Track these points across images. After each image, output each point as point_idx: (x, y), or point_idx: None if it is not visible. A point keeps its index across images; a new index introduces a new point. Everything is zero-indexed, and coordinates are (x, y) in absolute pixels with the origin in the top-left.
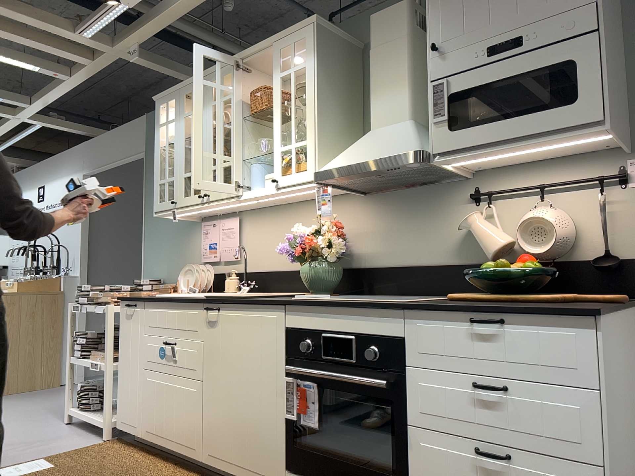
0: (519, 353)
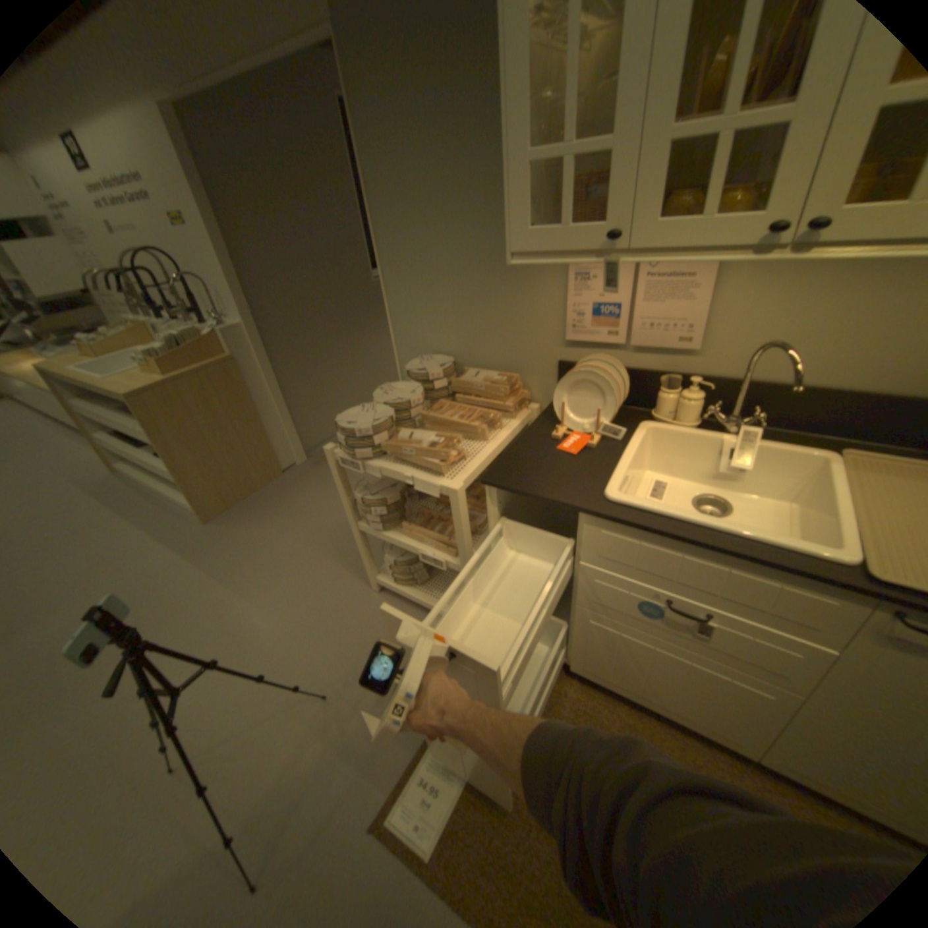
0: None
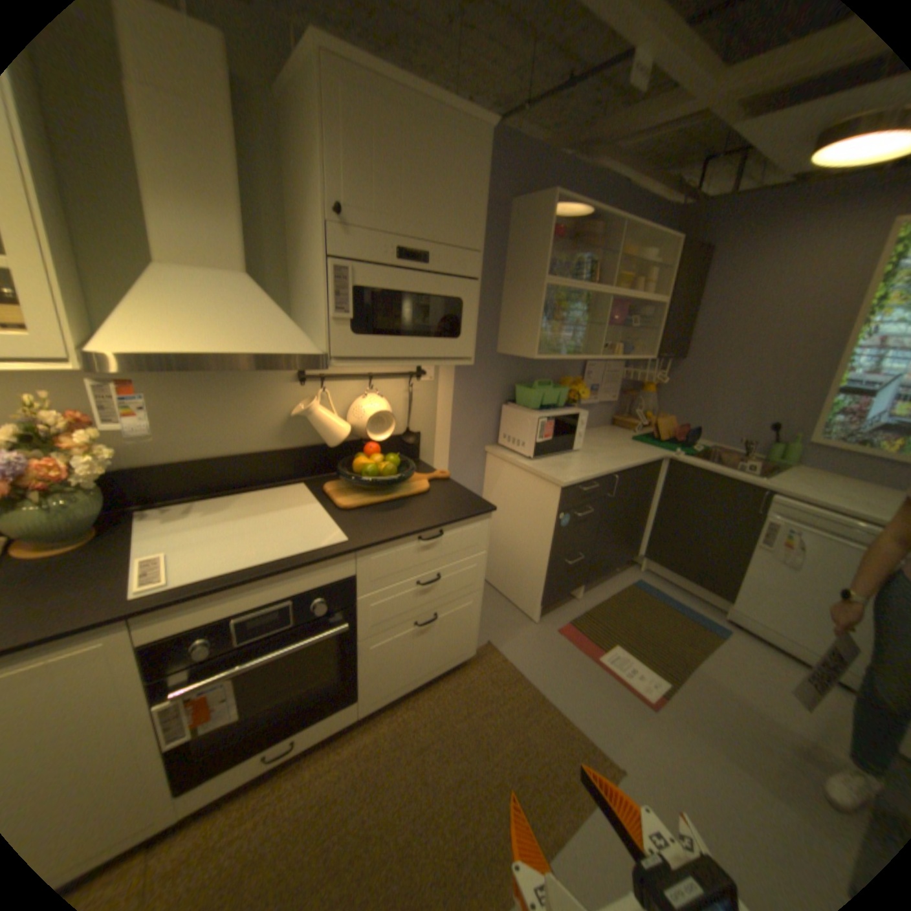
0: (448, 548)
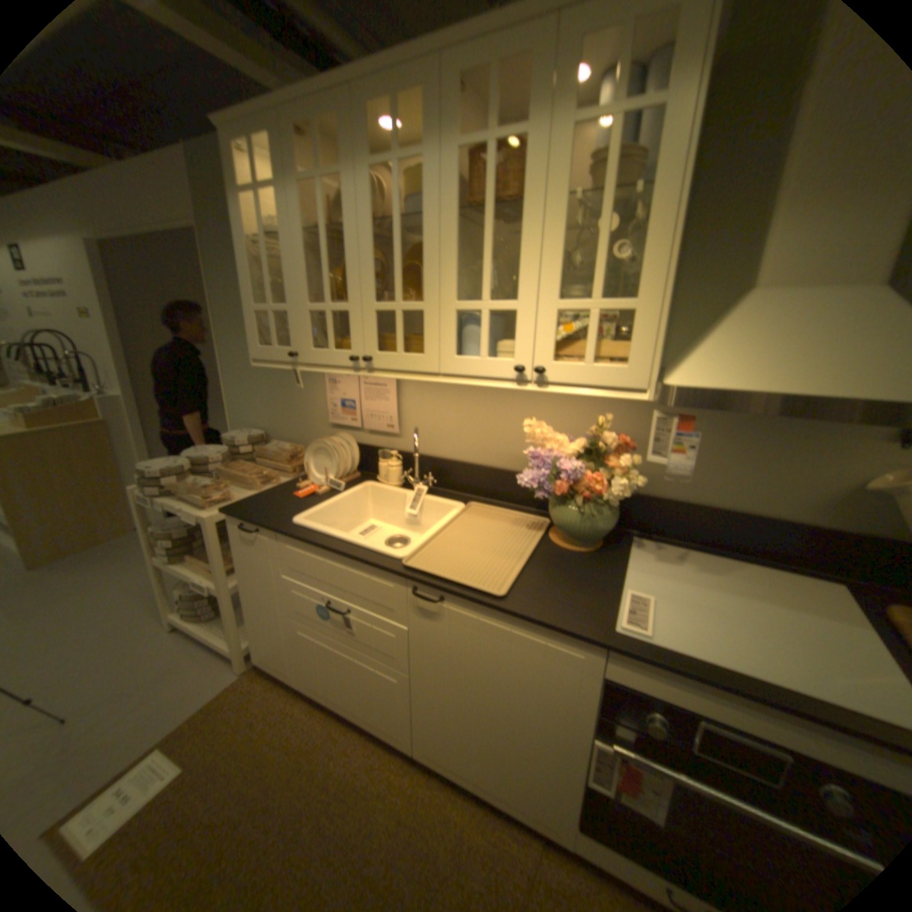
0: None
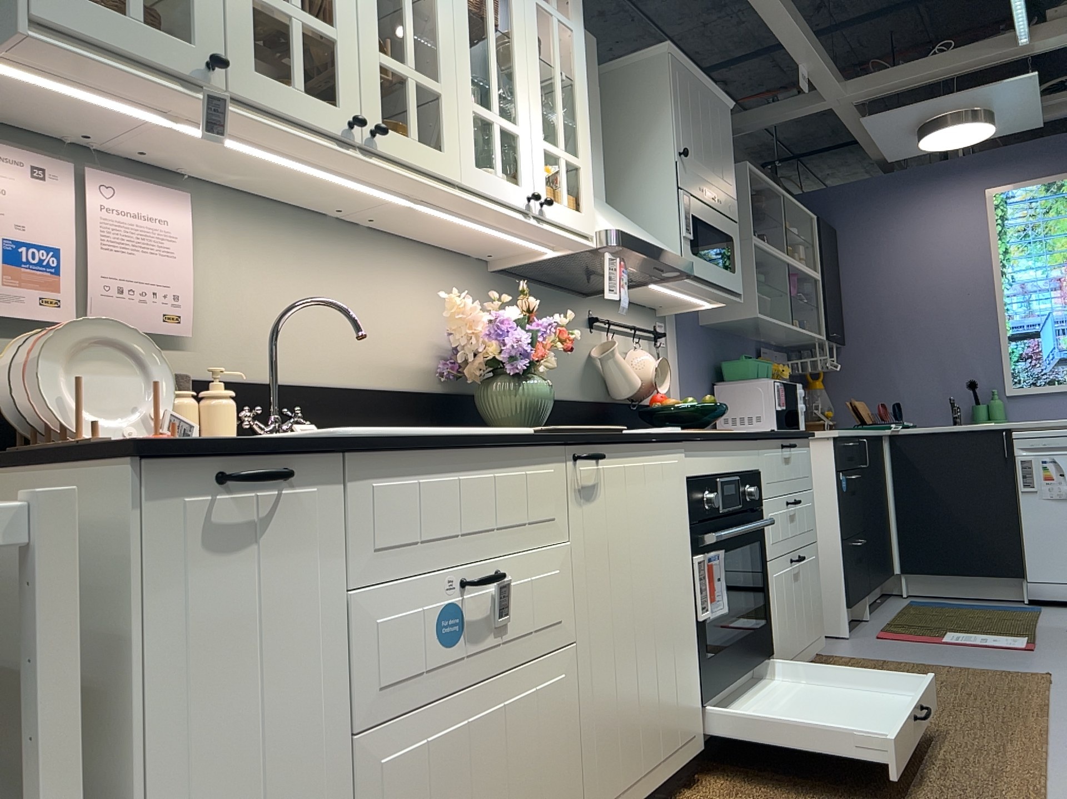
0: (797, 470)
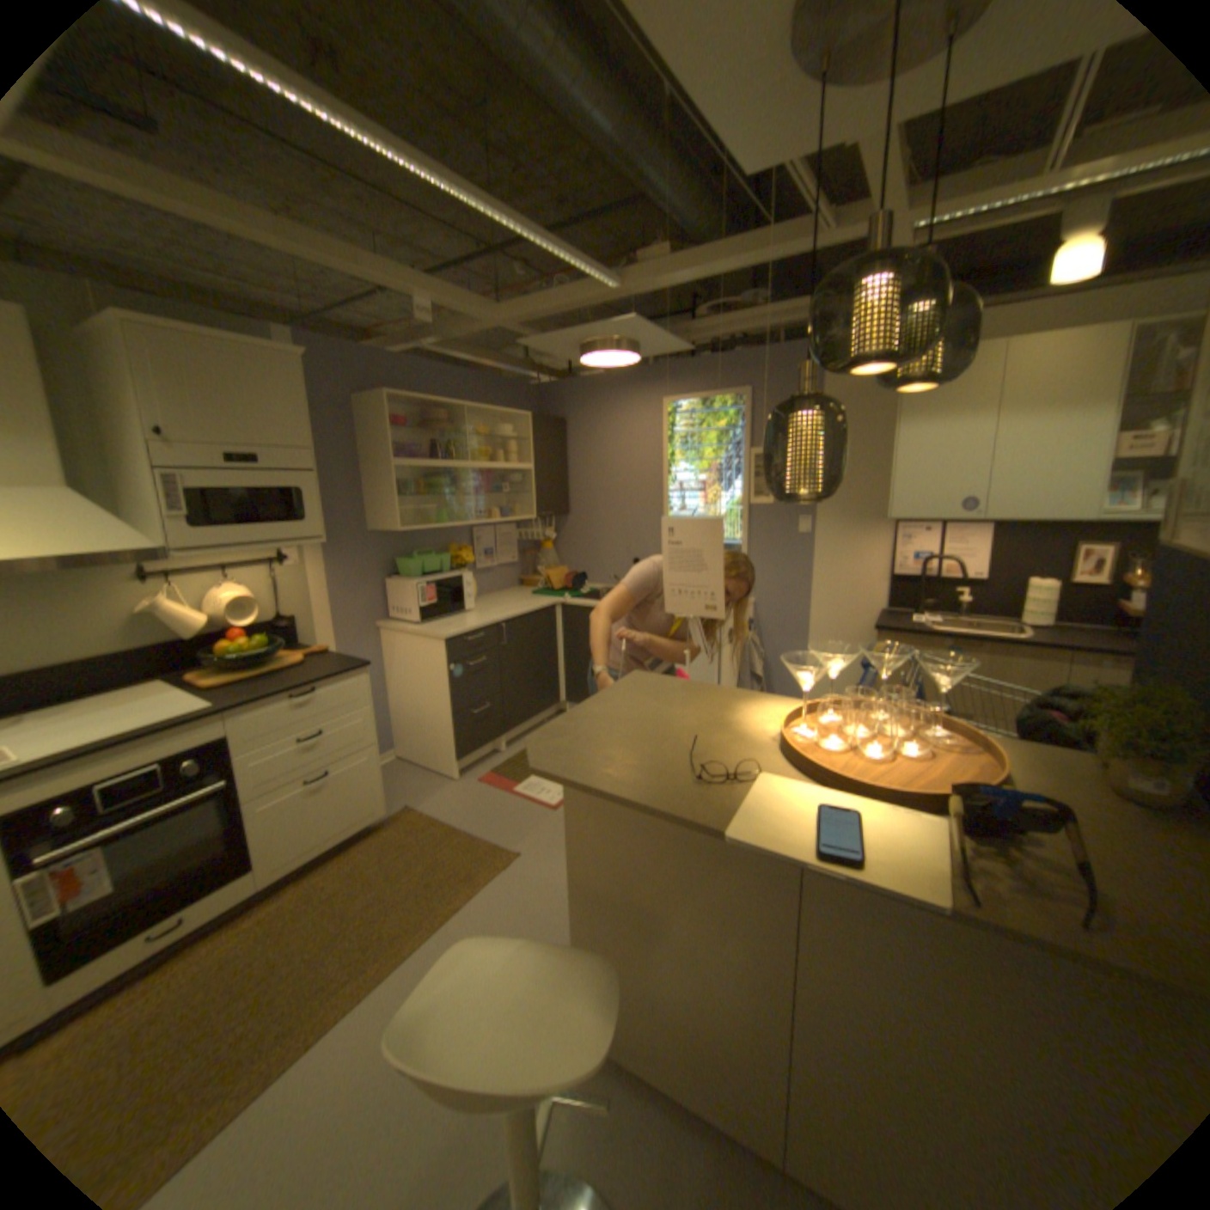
0: (327, 705)
